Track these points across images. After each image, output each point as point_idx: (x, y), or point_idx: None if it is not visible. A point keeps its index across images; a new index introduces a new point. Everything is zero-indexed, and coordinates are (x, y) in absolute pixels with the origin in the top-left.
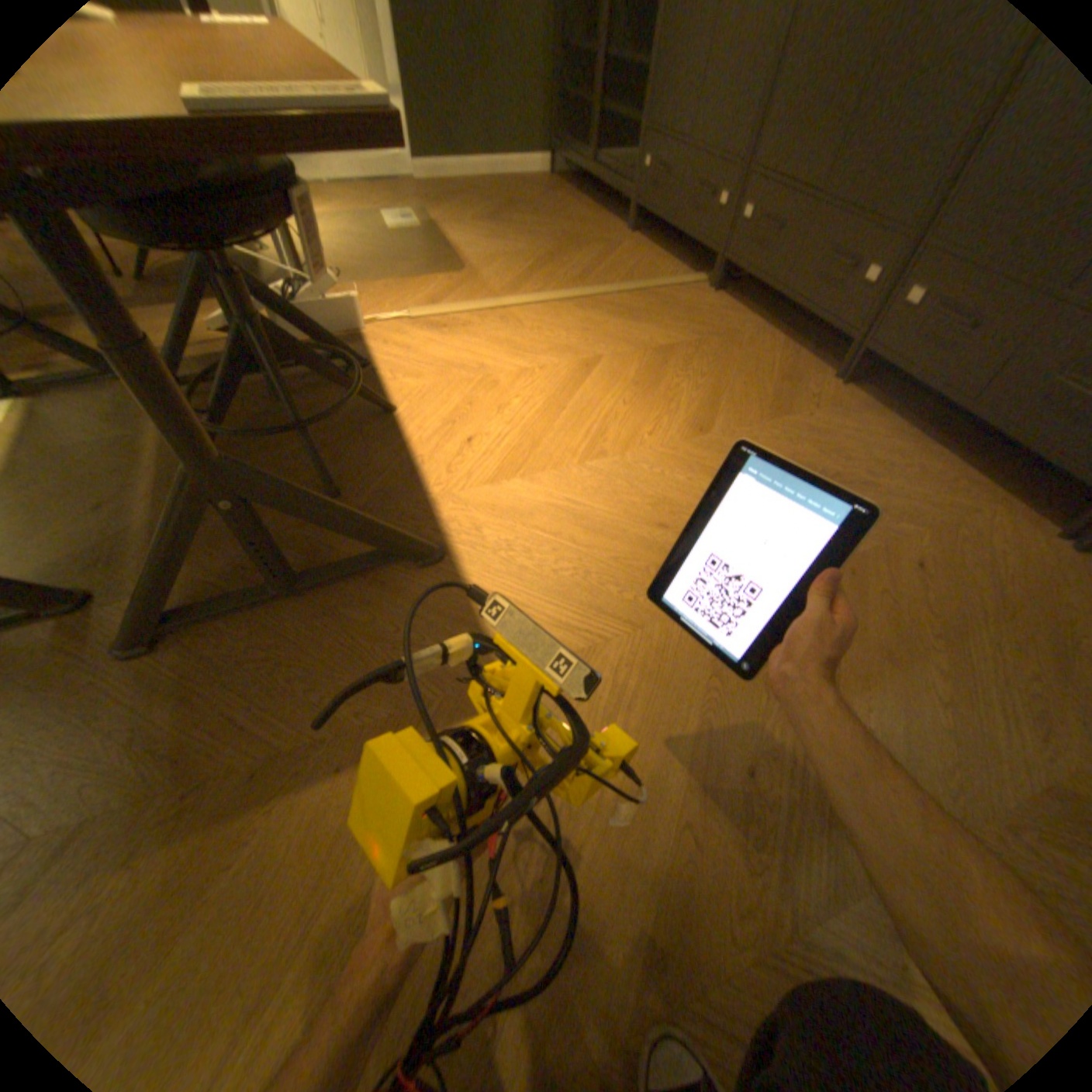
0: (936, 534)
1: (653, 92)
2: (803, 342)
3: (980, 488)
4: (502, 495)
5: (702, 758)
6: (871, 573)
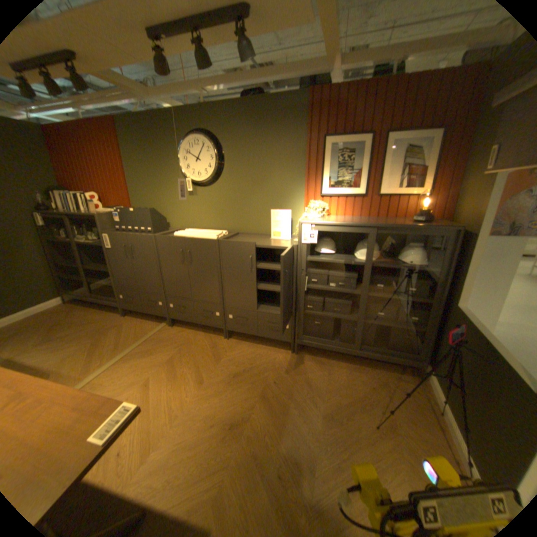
0: (272, 371)
1: (114, 279)
2: (209, 331)
3: (272, 351)
4: (150, 465)
5: (267, 487)
6: (267, 394)
